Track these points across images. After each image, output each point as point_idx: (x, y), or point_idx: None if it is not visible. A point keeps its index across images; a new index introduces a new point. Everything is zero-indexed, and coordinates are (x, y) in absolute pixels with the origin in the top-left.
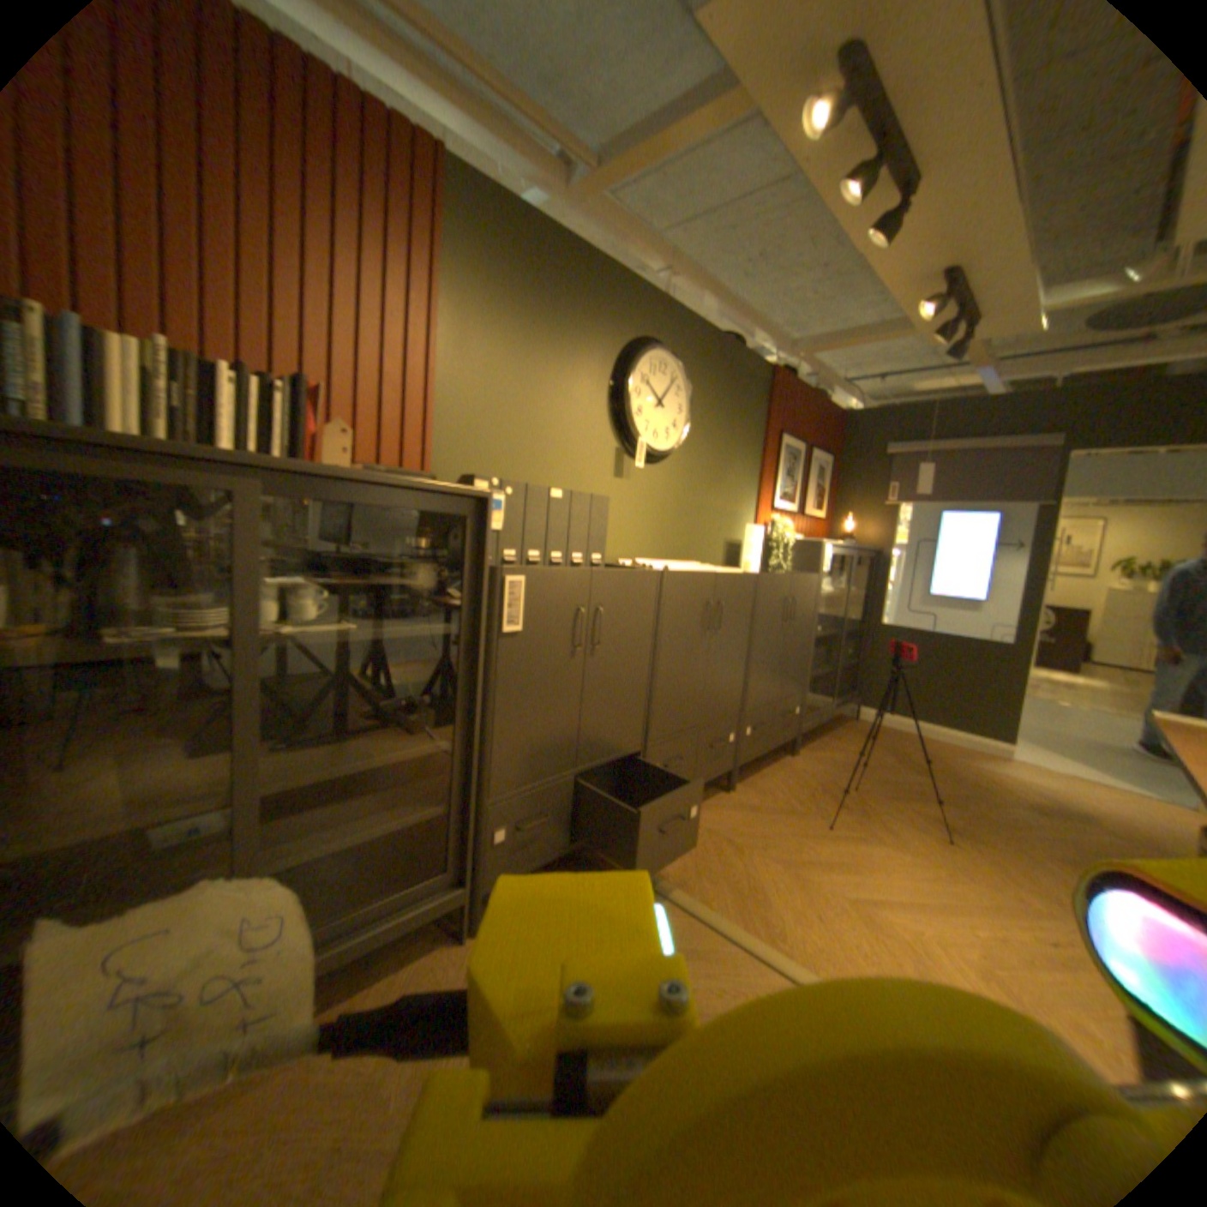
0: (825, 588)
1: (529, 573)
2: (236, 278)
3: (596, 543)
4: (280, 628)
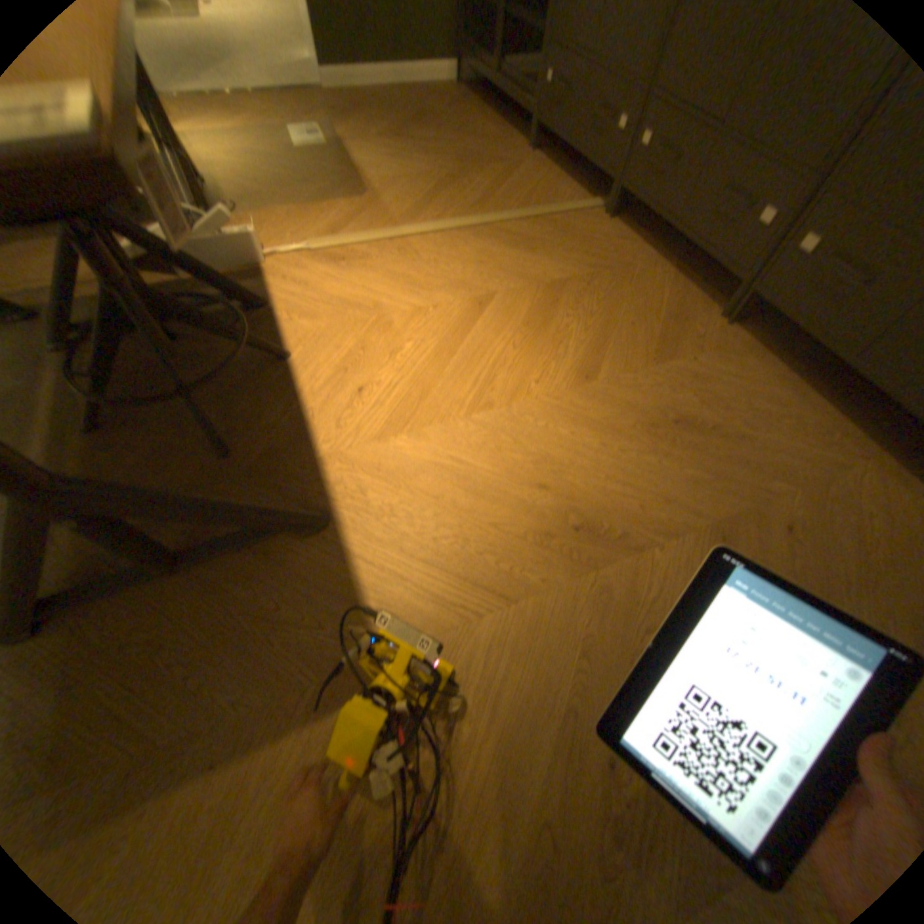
0: None
1: None
2: None
3: None
4: None
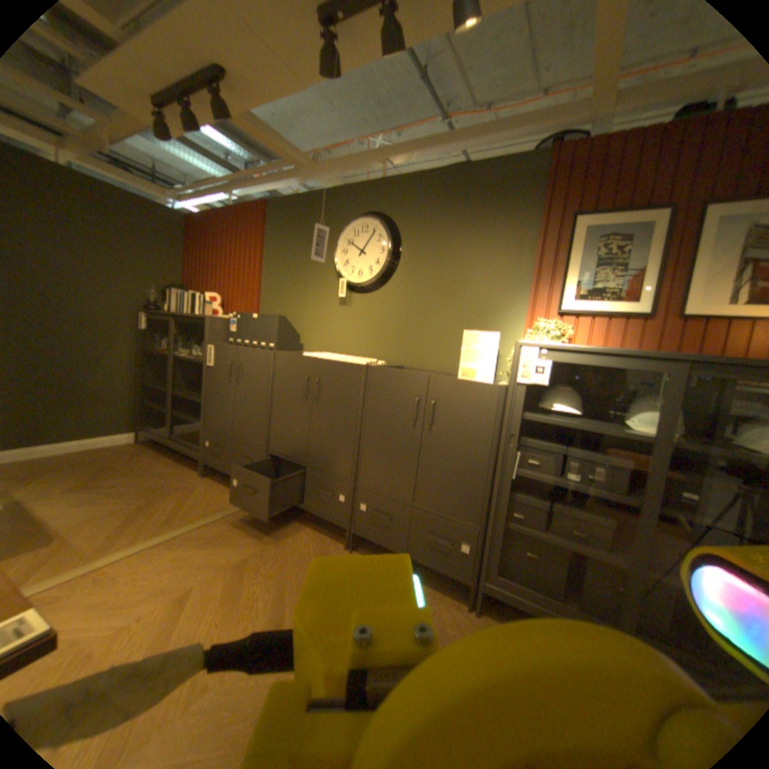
0: (638, 429)
1: (216, 344)
2: (224, 270)
3: (272, 337)
4: (185, 354)
